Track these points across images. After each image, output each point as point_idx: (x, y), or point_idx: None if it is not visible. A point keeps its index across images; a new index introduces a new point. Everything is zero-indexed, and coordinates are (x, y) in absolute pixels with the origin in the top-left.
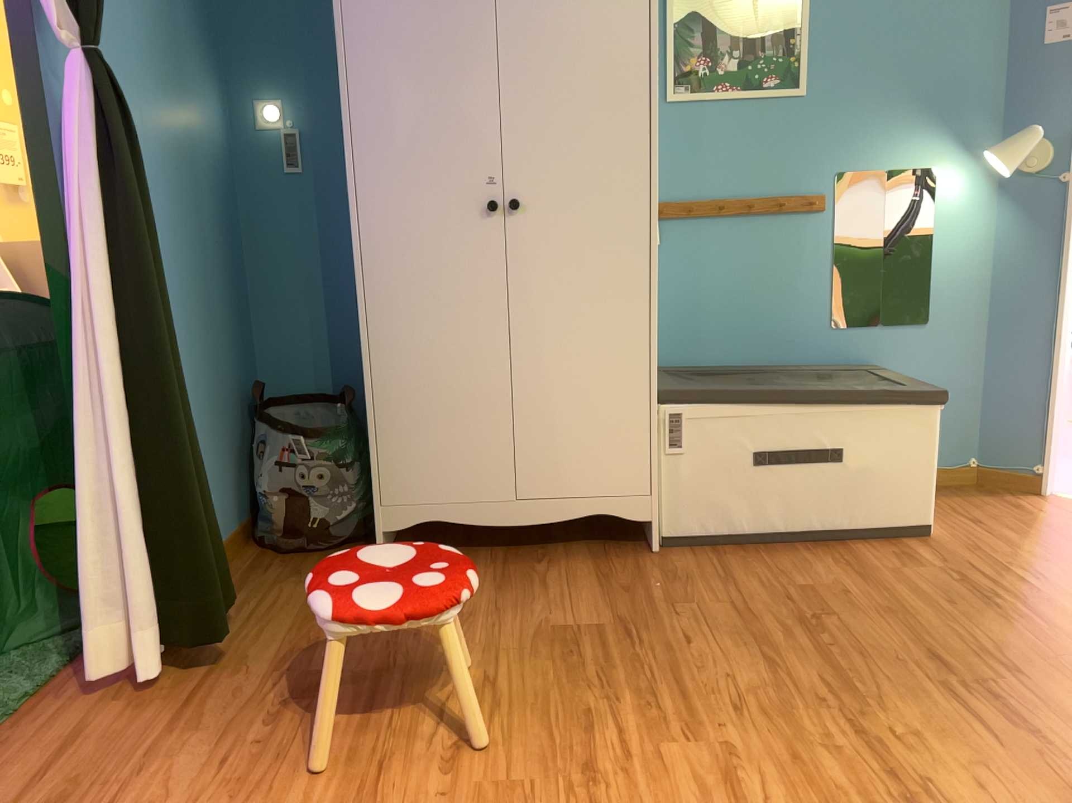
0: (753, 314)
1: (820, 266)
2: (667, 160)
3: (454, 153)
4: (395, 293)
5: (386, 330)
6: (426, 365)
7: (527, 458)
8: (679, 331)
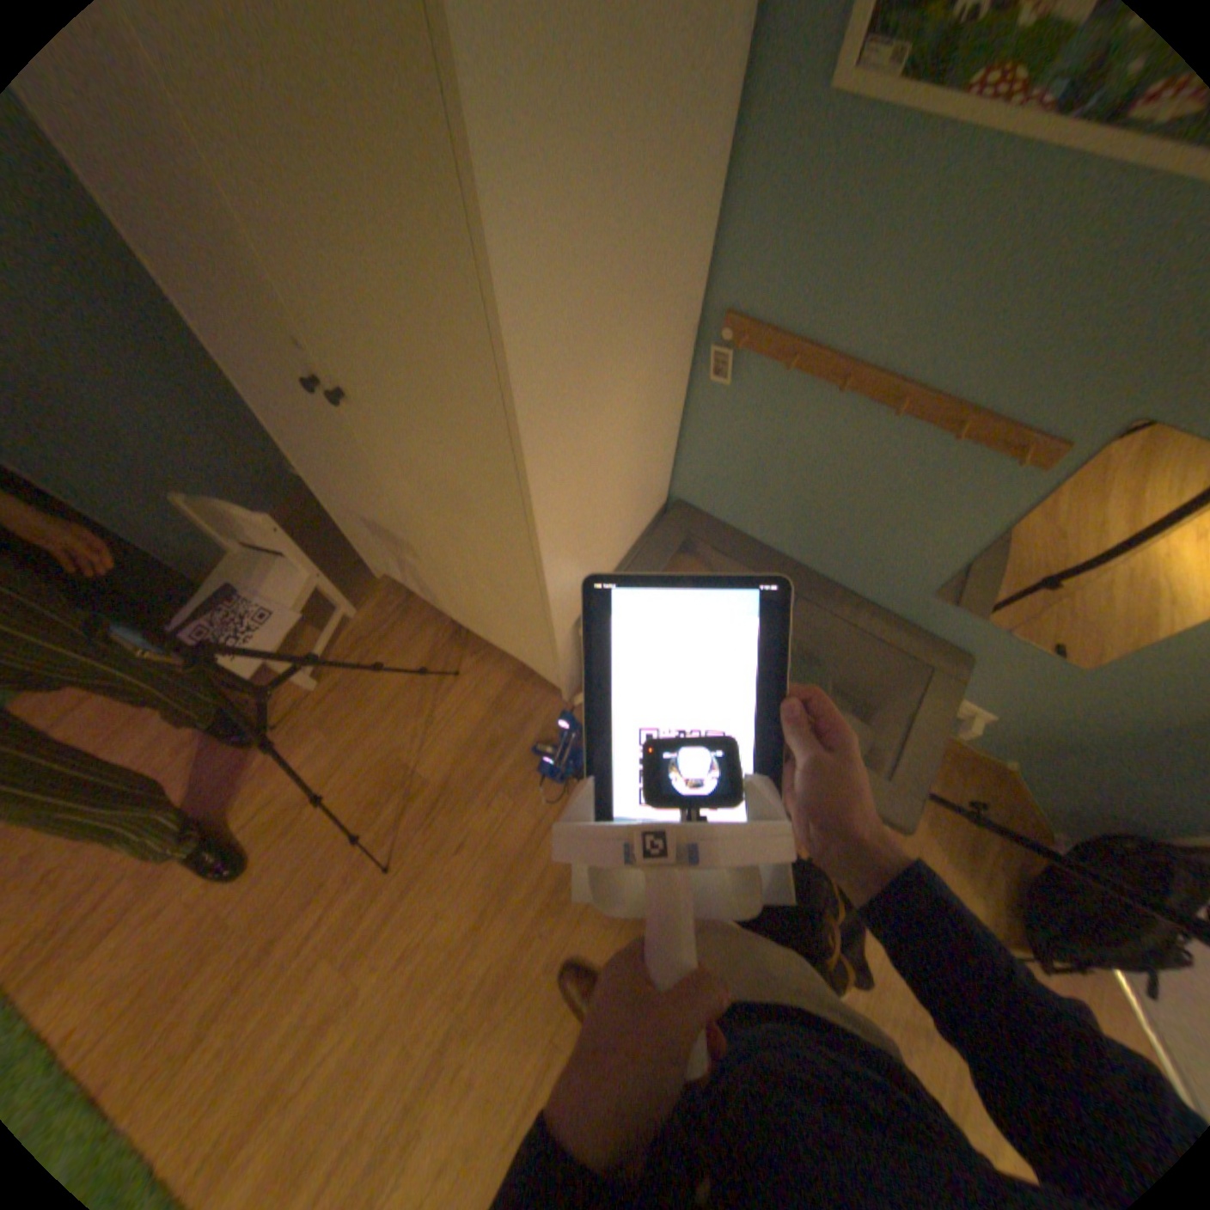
0: (836, 528)
1: (976, 532)
2: (791, 245)
3: (236, 277)
4: (282, 419)
5: (296, 447)
6: (347, 496)
7: (471, 590)
8: (731, 494)
